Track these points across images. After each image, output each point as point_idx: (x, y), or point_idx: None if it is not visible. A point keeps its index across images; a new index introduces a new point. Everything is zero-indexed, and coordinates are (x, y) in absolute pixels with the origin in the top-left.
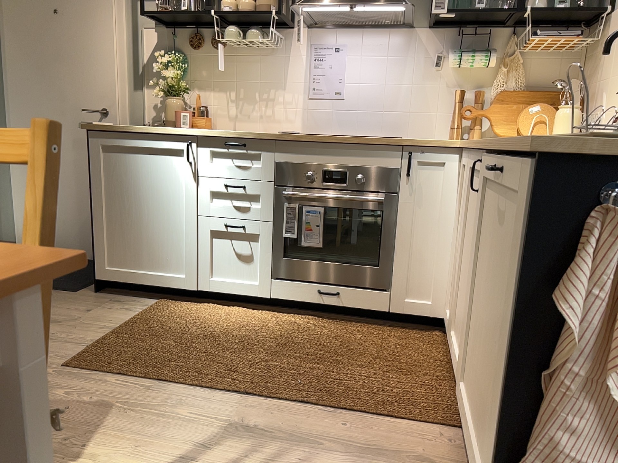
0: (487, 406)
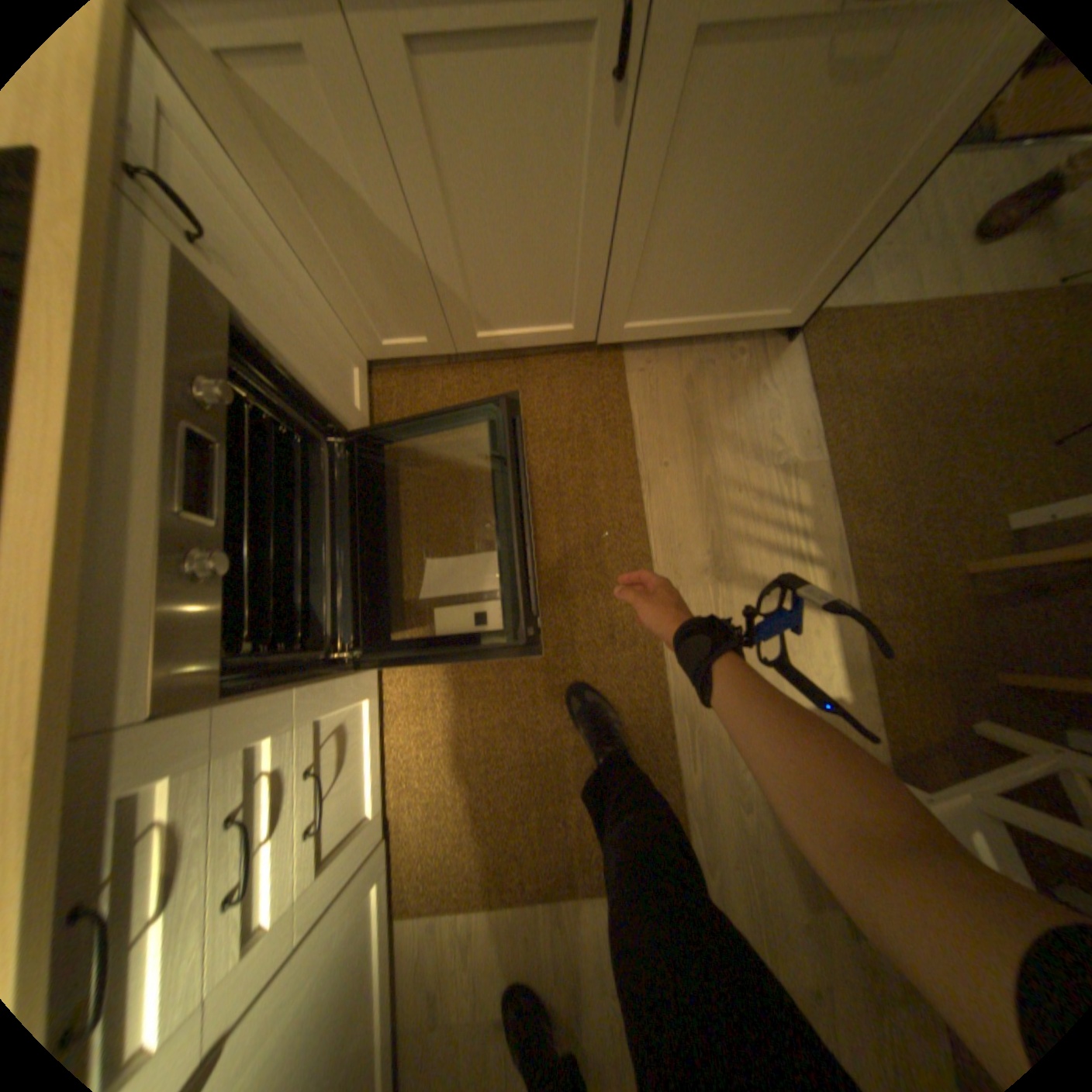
0: (772, 276)
